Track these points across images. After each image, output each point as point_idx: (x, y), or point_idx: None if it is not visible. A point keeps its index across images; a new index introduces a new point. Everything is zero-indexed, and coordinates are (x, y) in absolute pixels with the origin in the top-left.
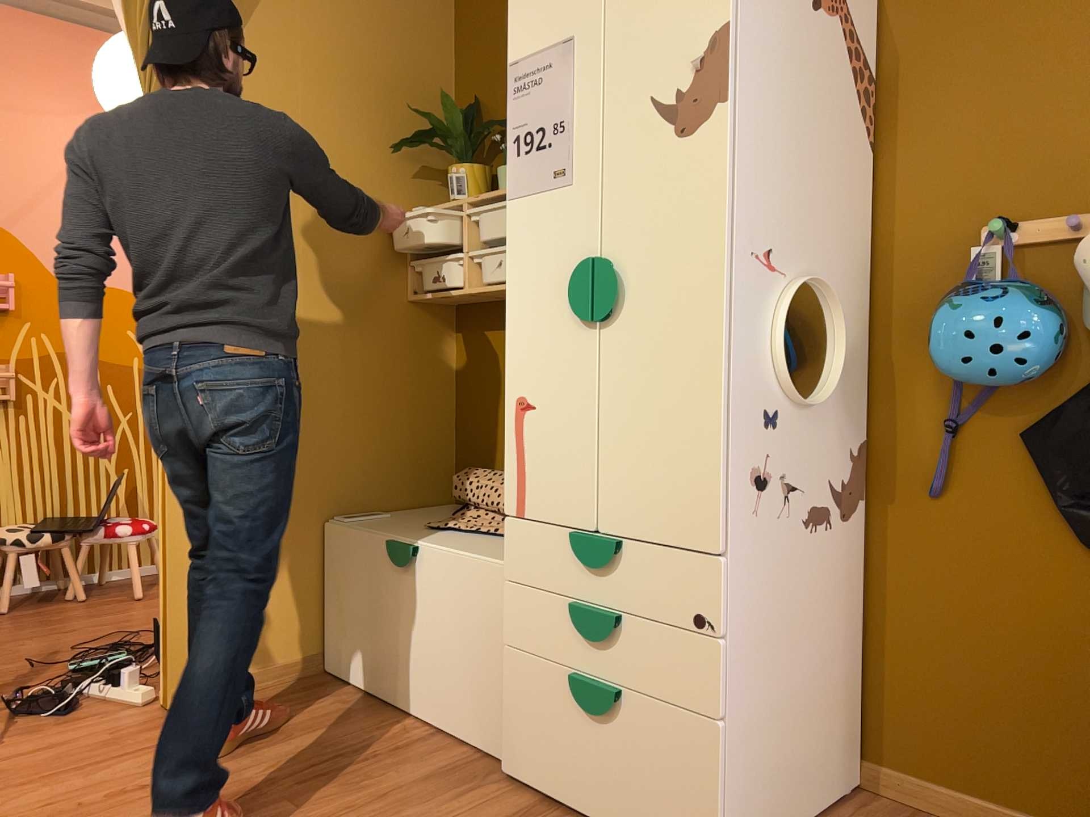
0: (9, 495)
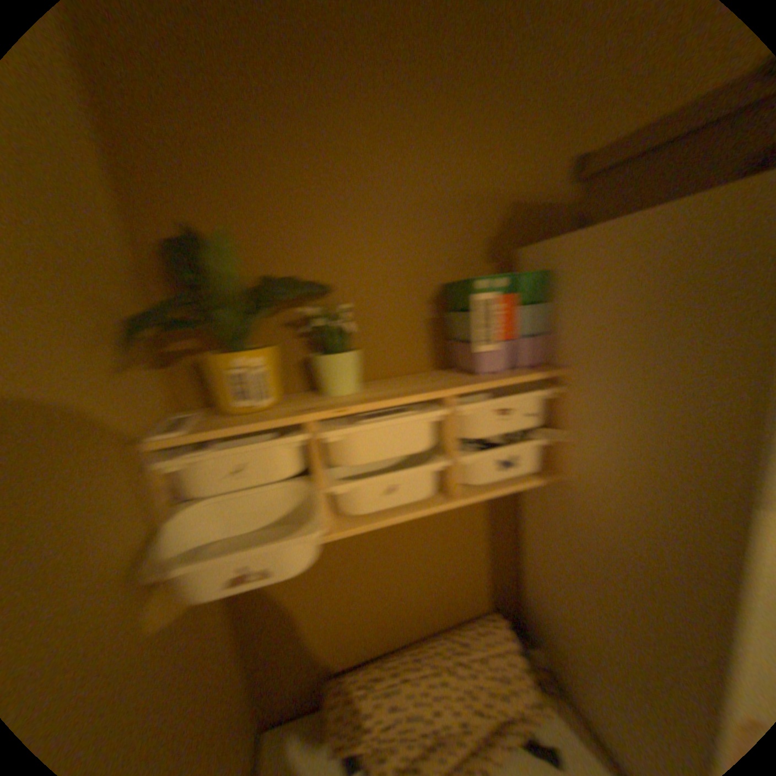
0: None
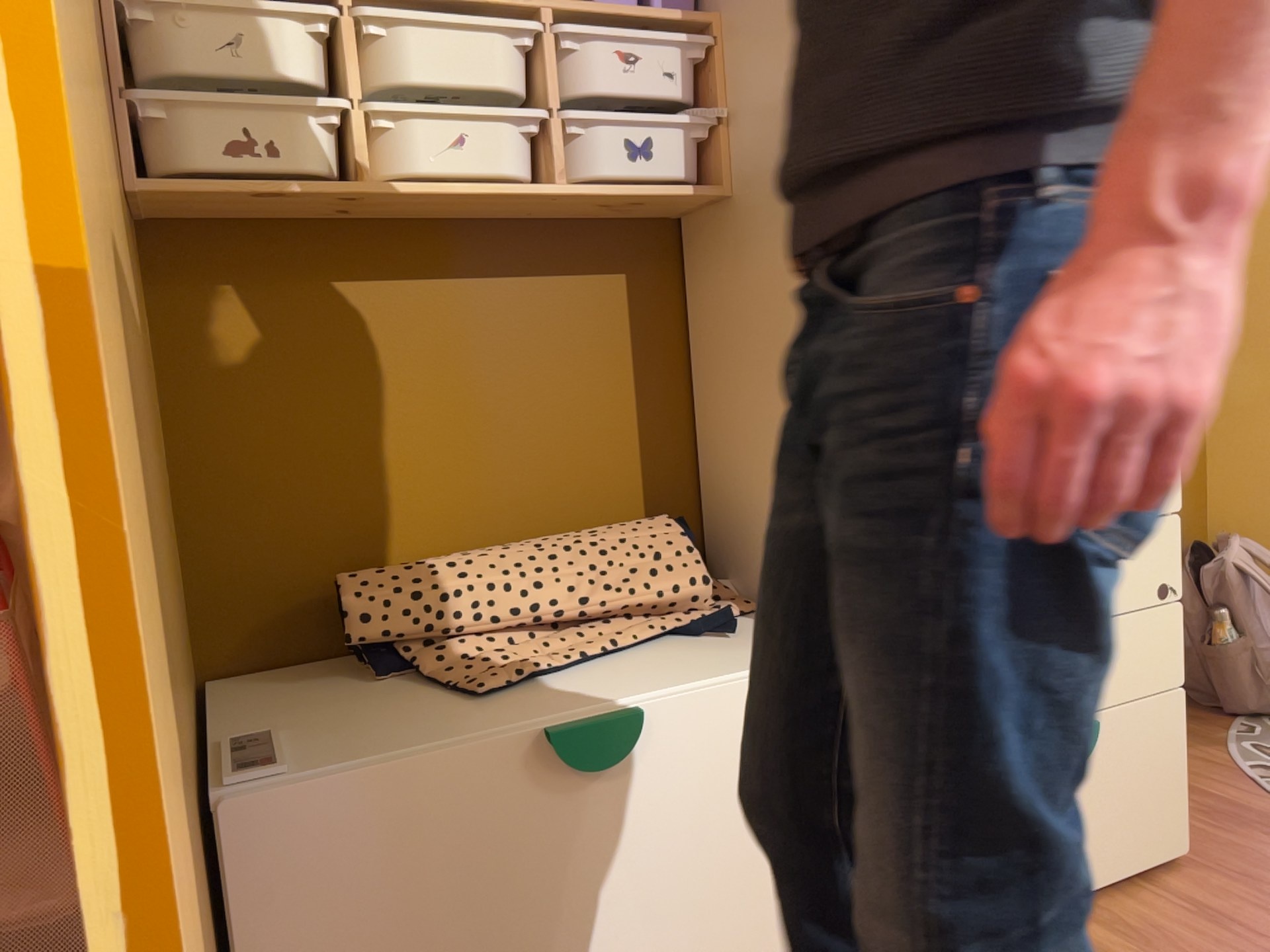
0: None
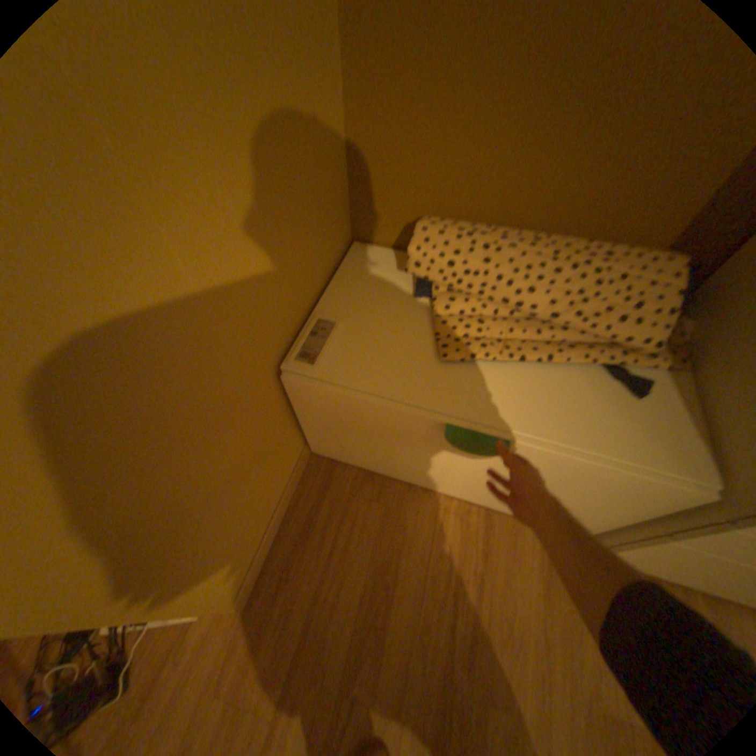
0: None
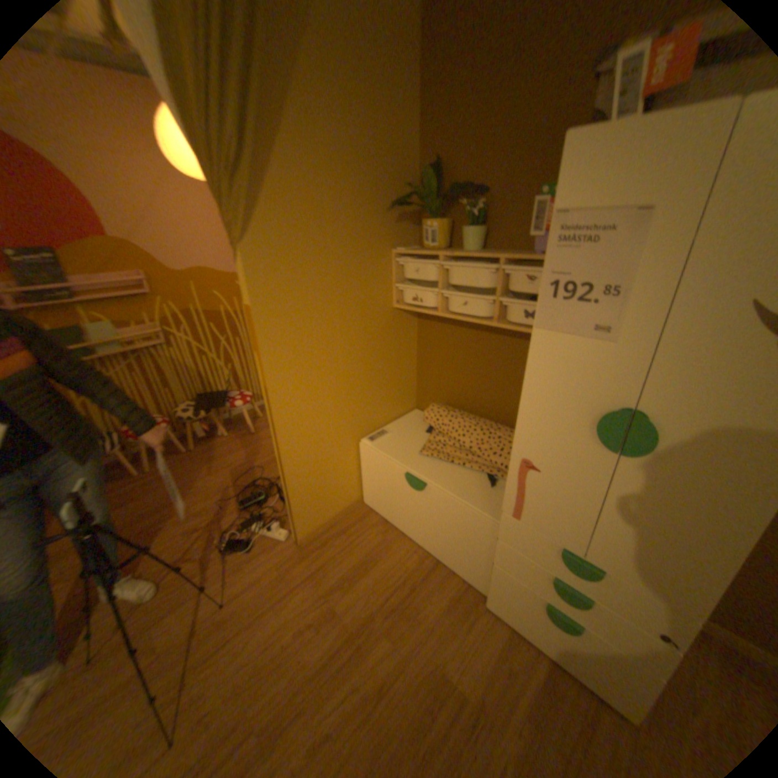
0: (174, 389)
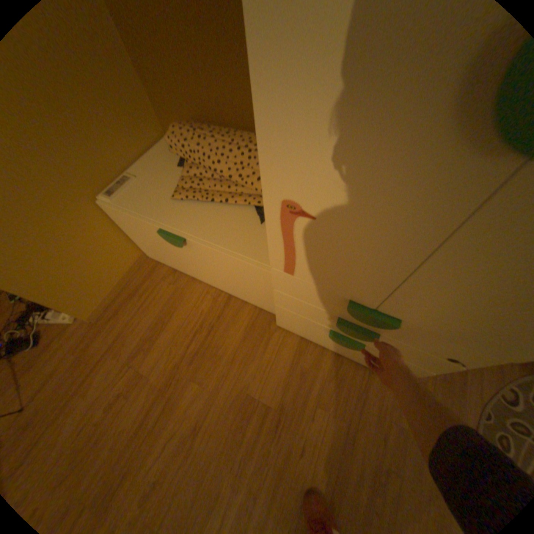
0: None
